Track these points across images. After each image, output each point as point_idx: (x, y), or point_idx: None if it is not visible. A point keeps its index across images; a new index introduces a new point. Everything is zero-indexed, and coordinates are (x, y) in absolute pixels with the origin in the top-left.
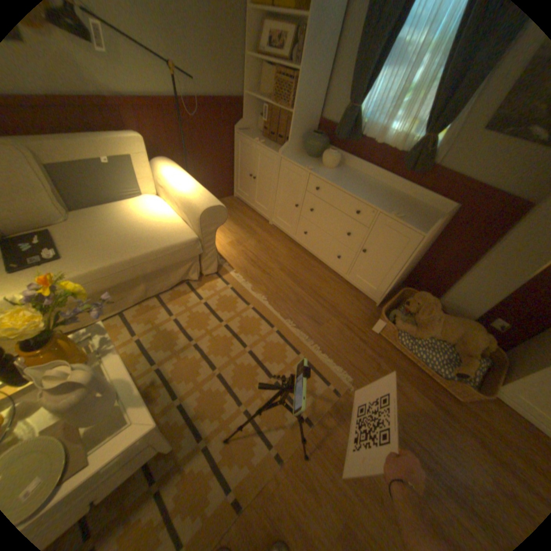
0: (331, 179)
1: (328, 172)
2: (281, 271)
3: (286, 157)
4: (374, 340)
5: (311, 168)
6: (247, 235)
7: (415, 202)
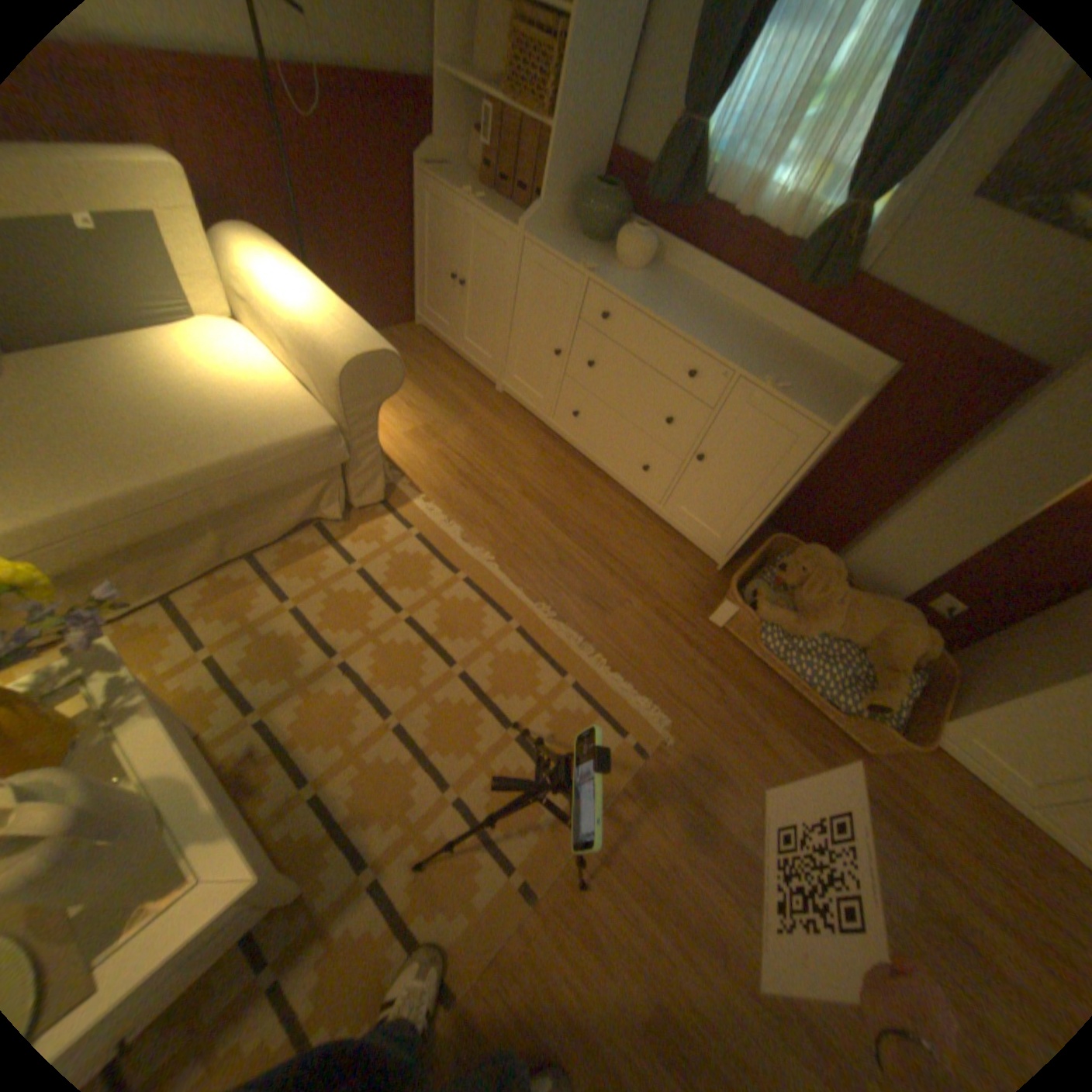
0: (635, 295)
1: (629, 278)
2: (524, 498)
3: (536, 237)
4: (713, 641)
5: (592, 267)
6: (449, 415)
7: (810, 355)
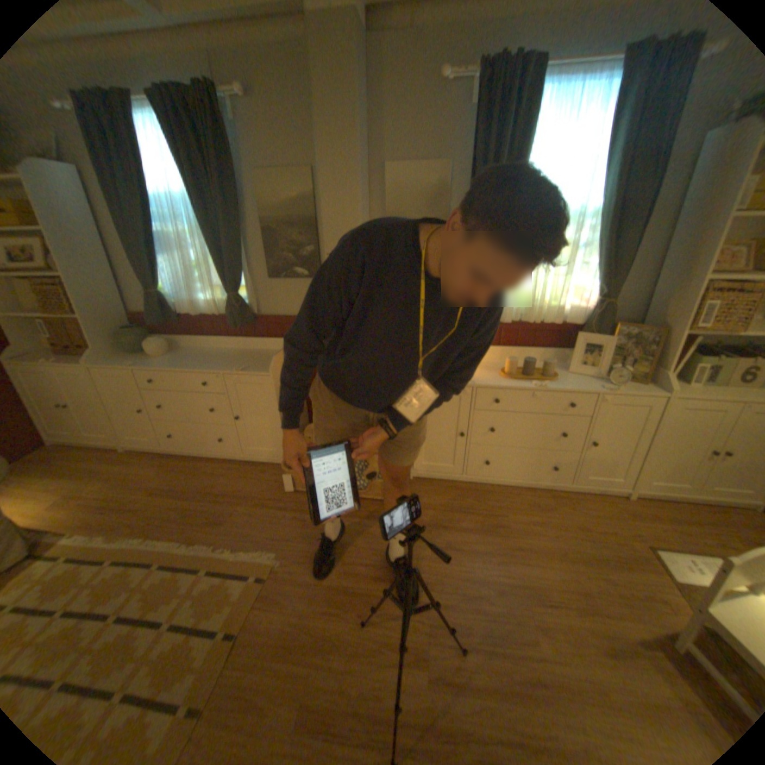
0: (159, 365)
1: (156, 360)
2: (150, 497)
3: (94, 364)
4: (292, 501)
5: (130, 363)
6: (82, 481)
7: (261, 352)
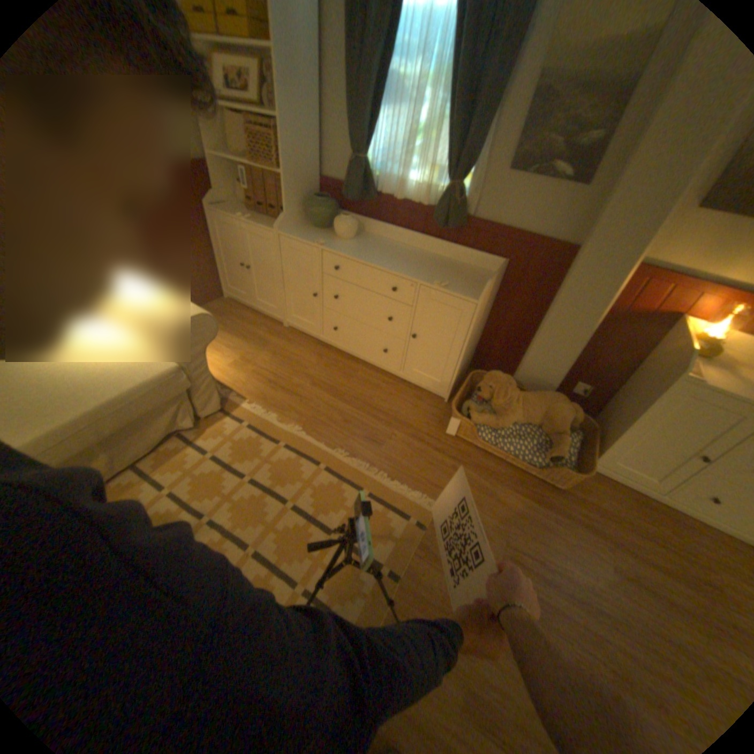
0: (351, 253)
1: (346, 244)
2: (314, 386)
3: (286, 232)
4: (452, 445)
5: (322, 242)
6: (256, 347)
7: (458, 265)
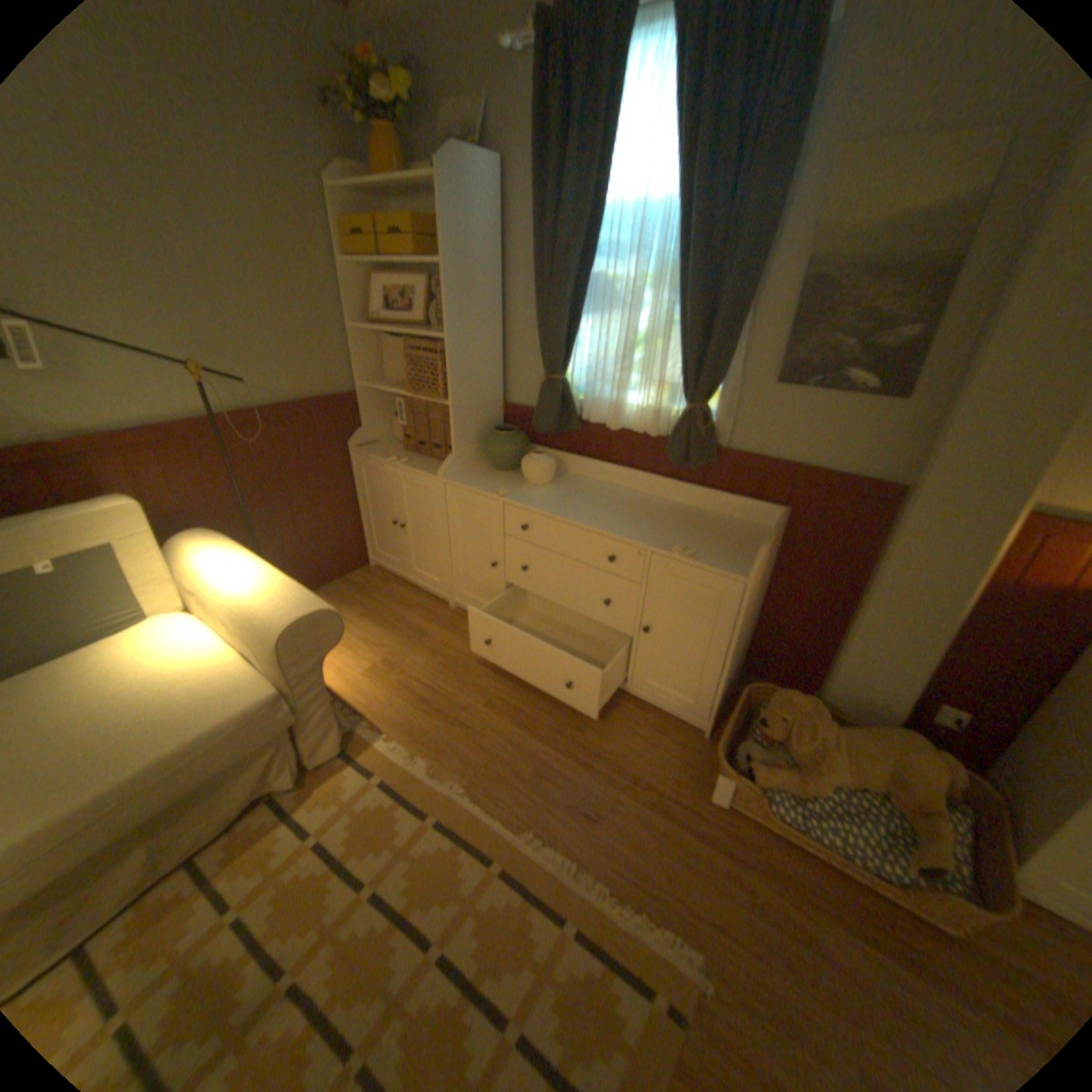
0: (545, 505)
1: (538, 492)
2: (489, 709)
3: (454, 479)
4: (724, 826)
5: (503, 491)
6: (406, 641)
7: (710, 517)
